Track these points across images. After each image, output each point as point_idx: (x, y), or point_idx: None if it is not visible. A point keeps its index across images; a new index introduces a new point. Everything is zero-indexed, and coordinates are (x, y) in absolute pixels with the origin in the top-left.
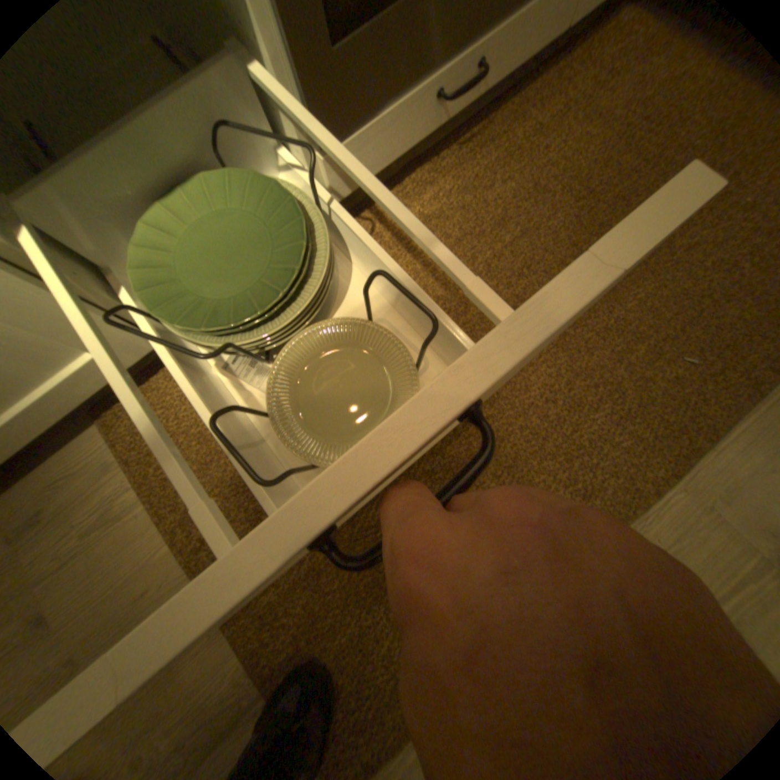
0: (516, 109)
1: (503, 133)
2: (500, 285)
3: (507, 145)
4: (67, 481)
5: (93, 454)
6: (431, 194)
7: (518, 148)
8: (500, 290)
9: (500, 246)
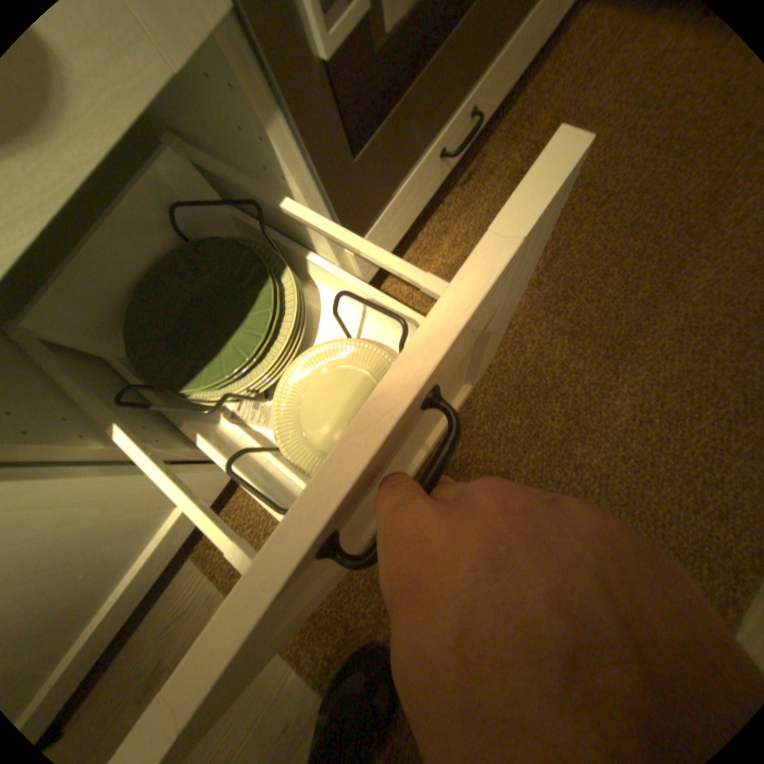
0: (504, 135)
1: (499, 161)
2: (550, 314)
3: (507, 173)
4: (181, 624)
5: (198, 589)
6: (448, 242)
7: (521, 173)
8: (551, 319)
9: (536, 275)
